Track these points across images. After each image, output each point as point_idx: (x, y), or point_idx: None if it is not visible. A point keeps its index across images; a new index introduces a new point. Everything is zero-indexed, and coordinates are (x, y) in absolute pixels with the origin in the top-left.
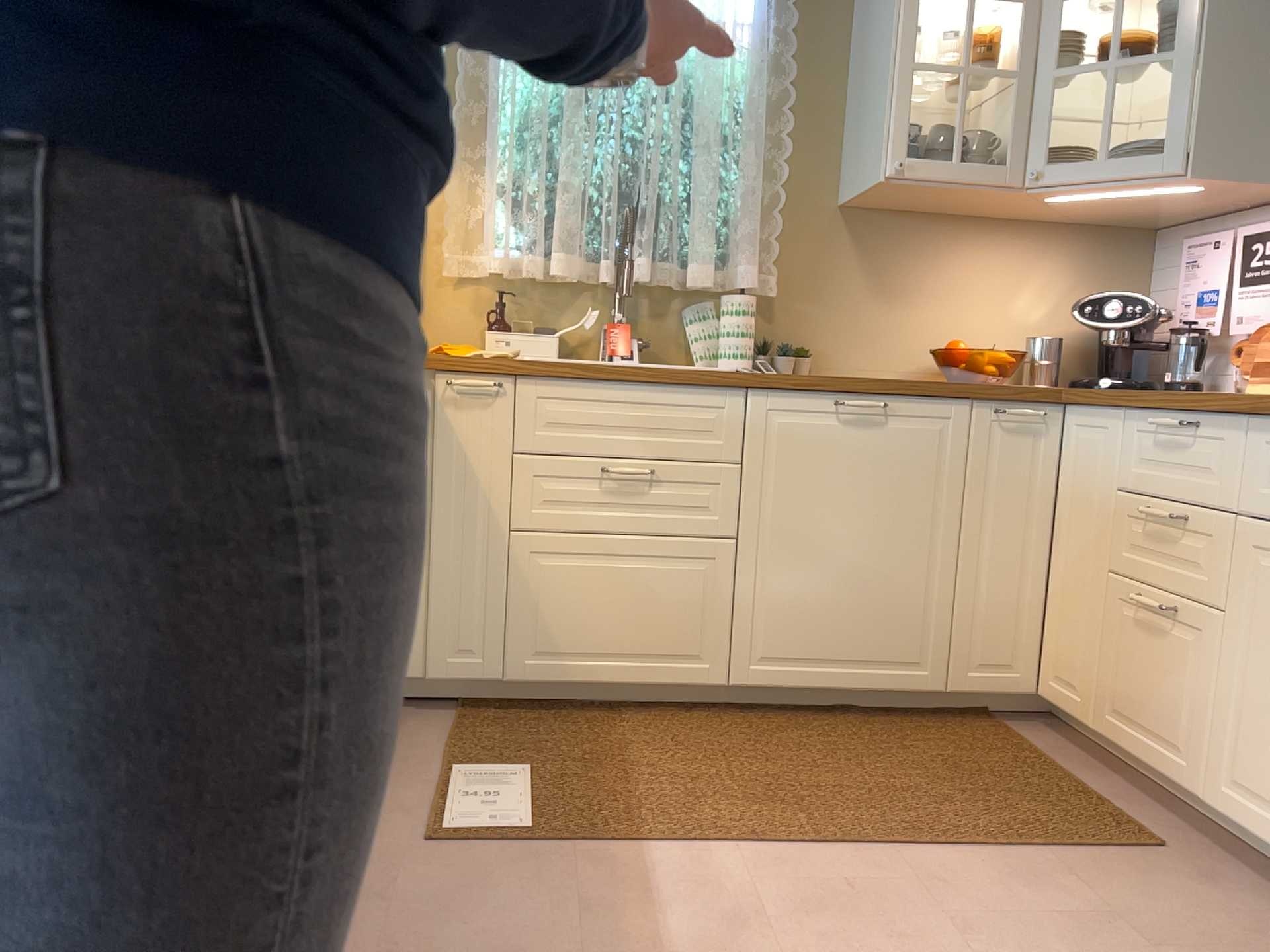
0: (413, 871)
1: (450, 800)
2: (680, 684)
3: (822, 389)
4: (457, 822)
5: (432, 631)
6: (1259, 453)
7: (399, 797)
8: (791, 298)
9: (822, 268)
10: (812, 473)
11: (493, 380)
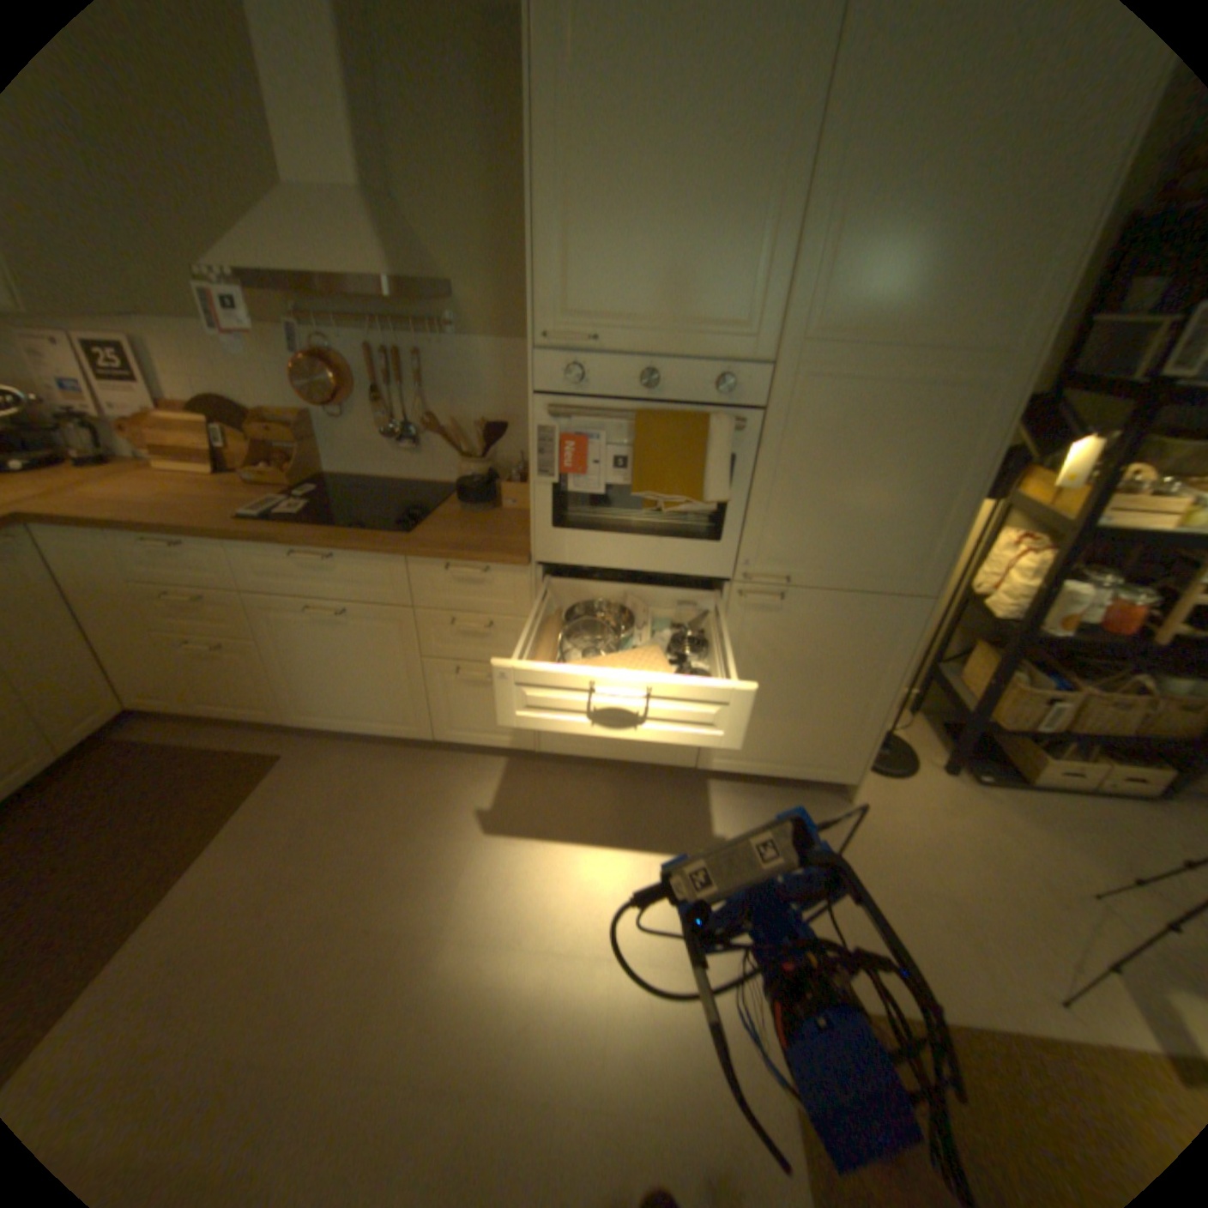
0: None
1: None
2: None
3: None
4: None
5: None
6: (236, 559)
7: None
8: None
9: None
10: None
11: None
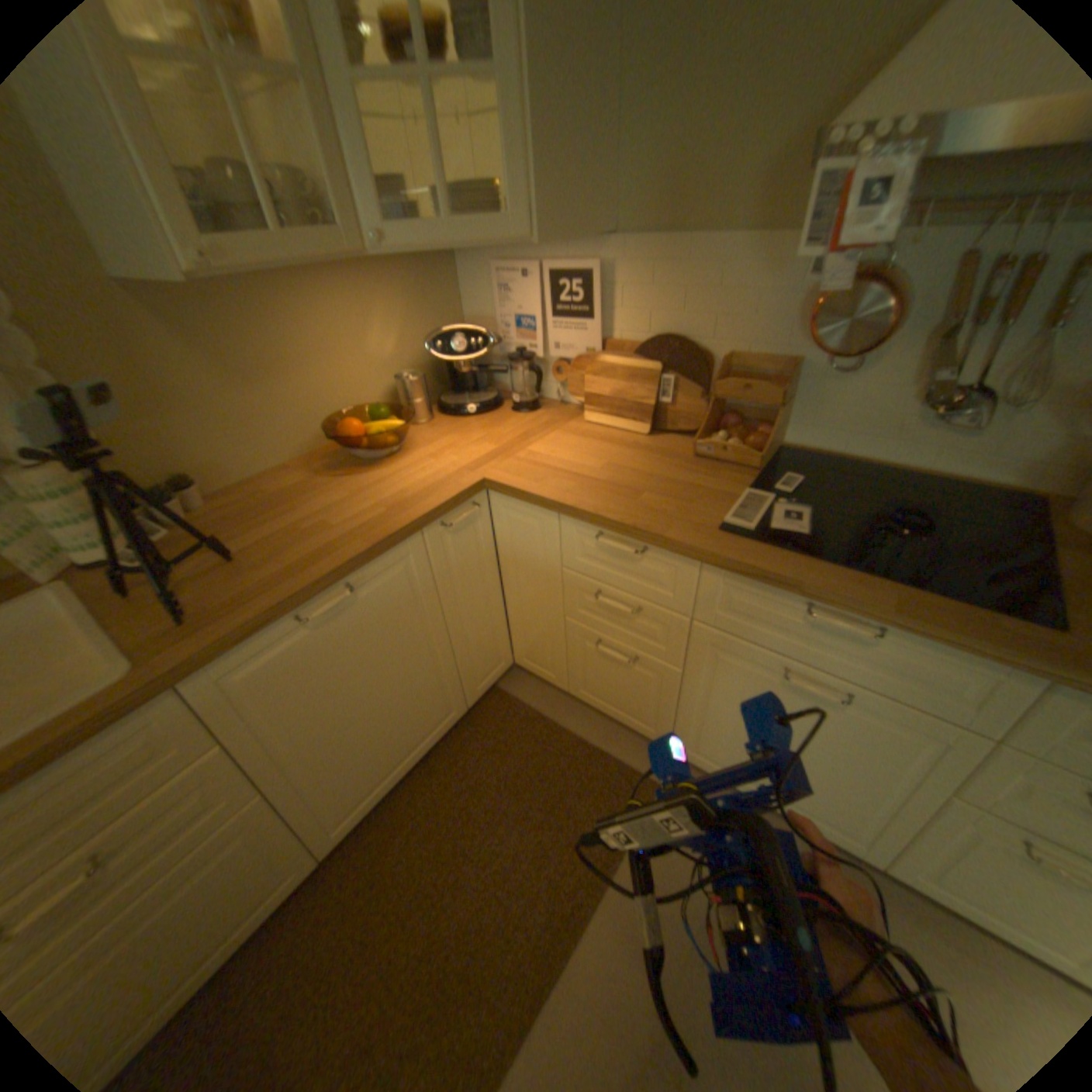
0: None
1: None
2: (275, 908)
3: (273, 622)
4: None
5: None
6: (713, 585)
7: None
8: (122, 428)
9: (142, 377)
10: (306, 689)
11: None
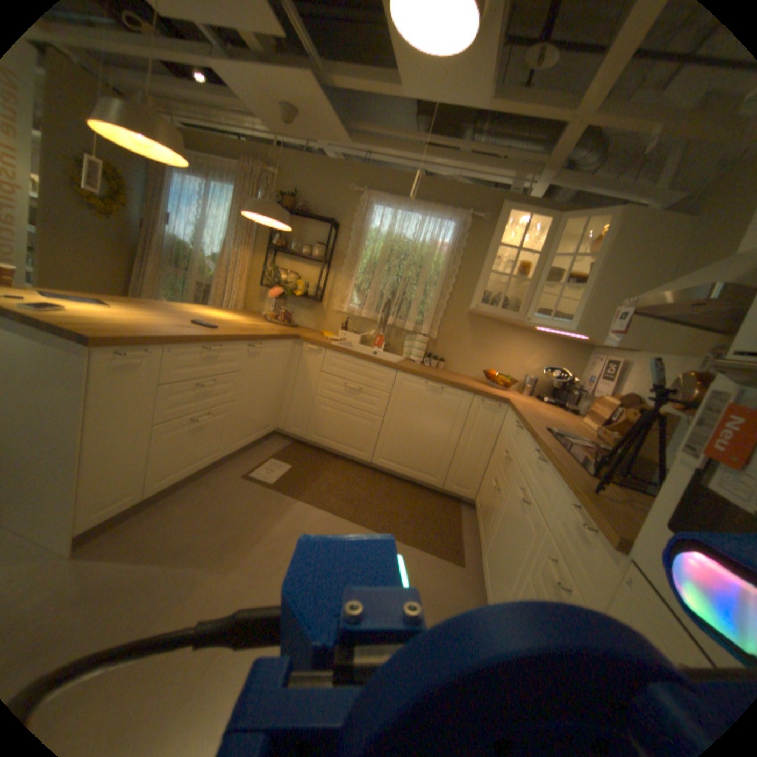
0: (230, 484)
1: (260, 468)
2: (355, 457)
3: (420, 378)
4: (255, 475)
5: (288, 418)
6: (527, 446)
7: (249, 463)
8: (442, 342)
9: (455, 334)
10: (411, 404)
11: (319, 349)
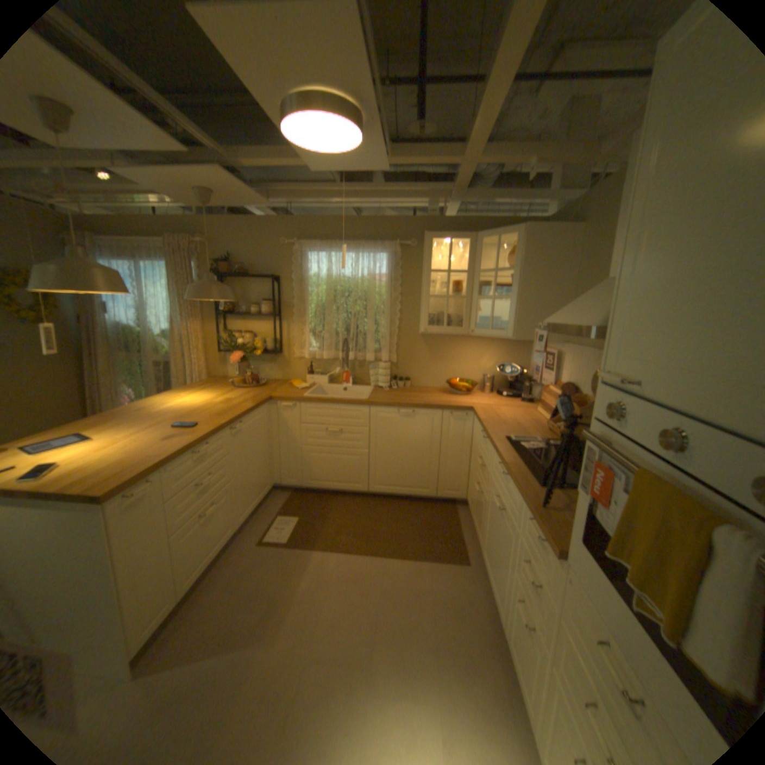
0: (248, 557)
1: (270, 531)
2: (353, 491)
3: (392, 407)
4: (268, 540)
5: (281, 473)
6: (493, 456)
7: (258, 529)
8: (403, 363)
9: (413, 353)
10: (390, 432)
11: (293, 404)
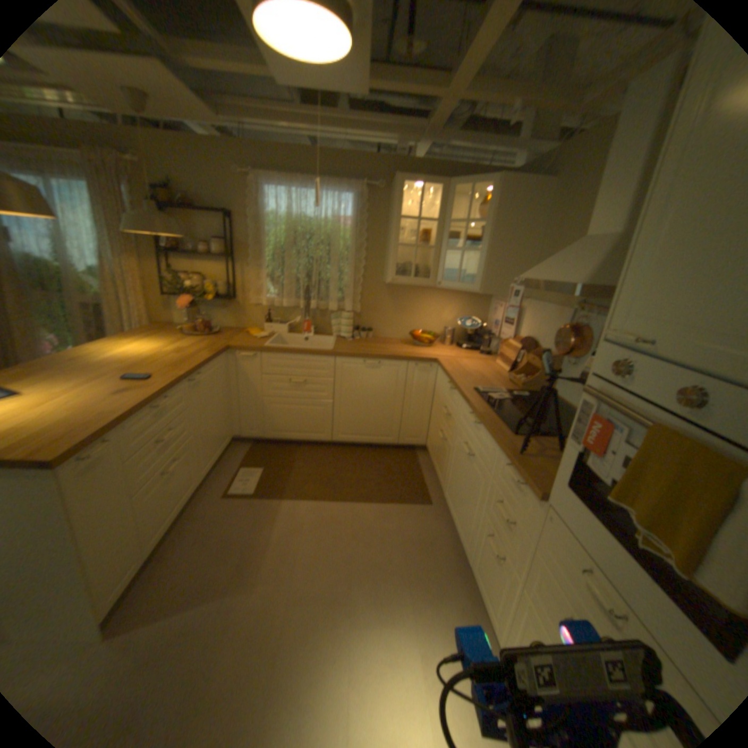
0: (216, 508)
1: (236, 481)
2: (317, 440)
3: (359, 357)
4: (234, 490)
5: (243, 423)
6: (462, 406)
7: (223, 480)
8: (367, 312)
9: (377, 302)
10: (356, 382)
11: (255, 353)
